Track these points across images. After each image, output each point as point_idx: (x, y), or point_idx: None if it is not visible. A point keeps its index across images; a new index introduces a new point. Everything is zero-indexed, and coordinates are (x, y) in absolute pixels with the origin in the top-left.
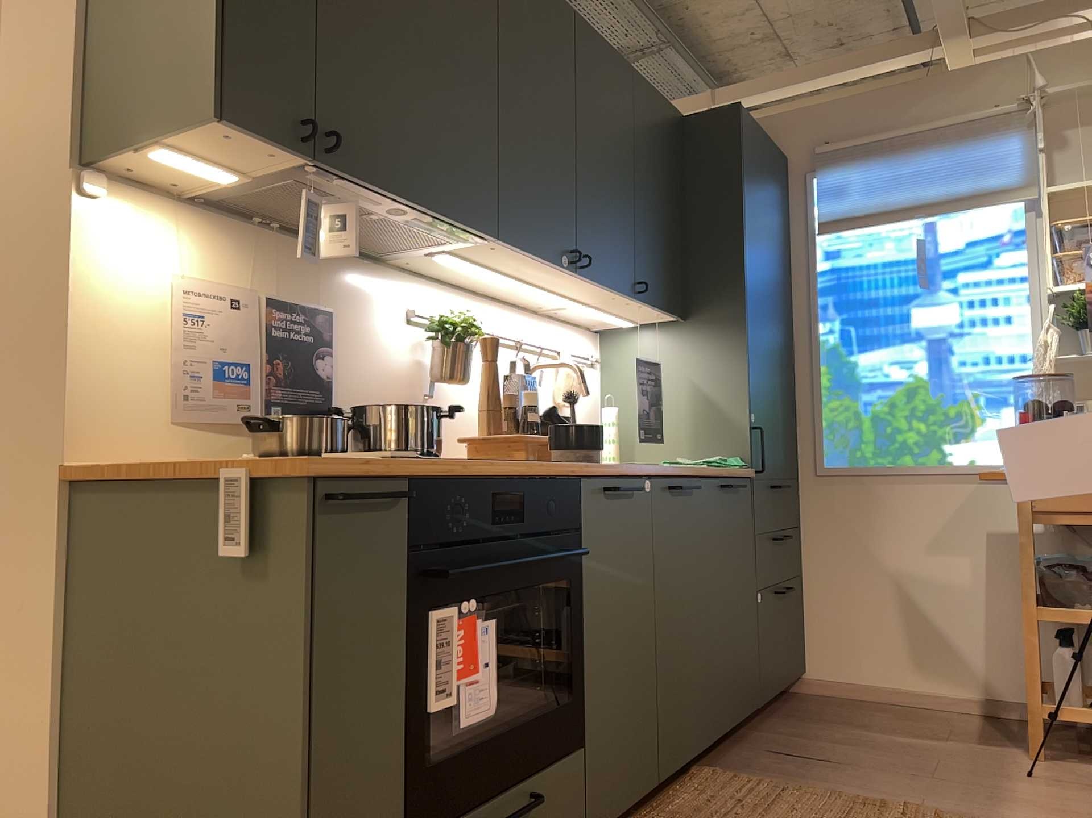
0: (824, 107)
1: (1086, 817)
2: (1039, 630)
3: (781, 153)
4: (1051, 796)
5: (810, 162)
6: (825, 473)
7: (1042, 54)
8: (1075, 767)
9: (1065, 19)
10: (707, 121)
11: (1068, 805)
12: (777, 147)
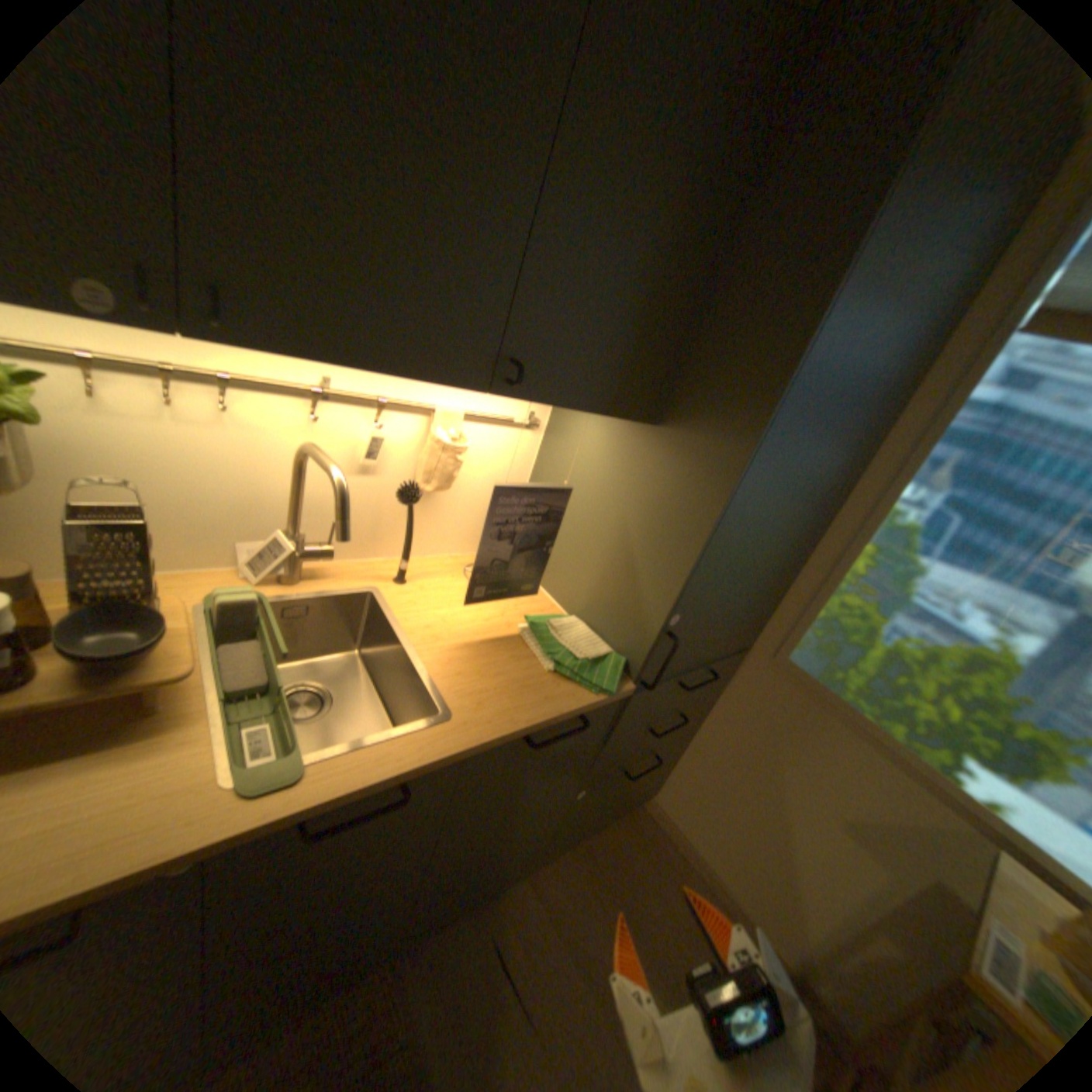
0: None
1: None
2: None
3: None
4: None
5: None
6: (785, 665)
7: None
8: None
9: None
10: None
11: None
12: None
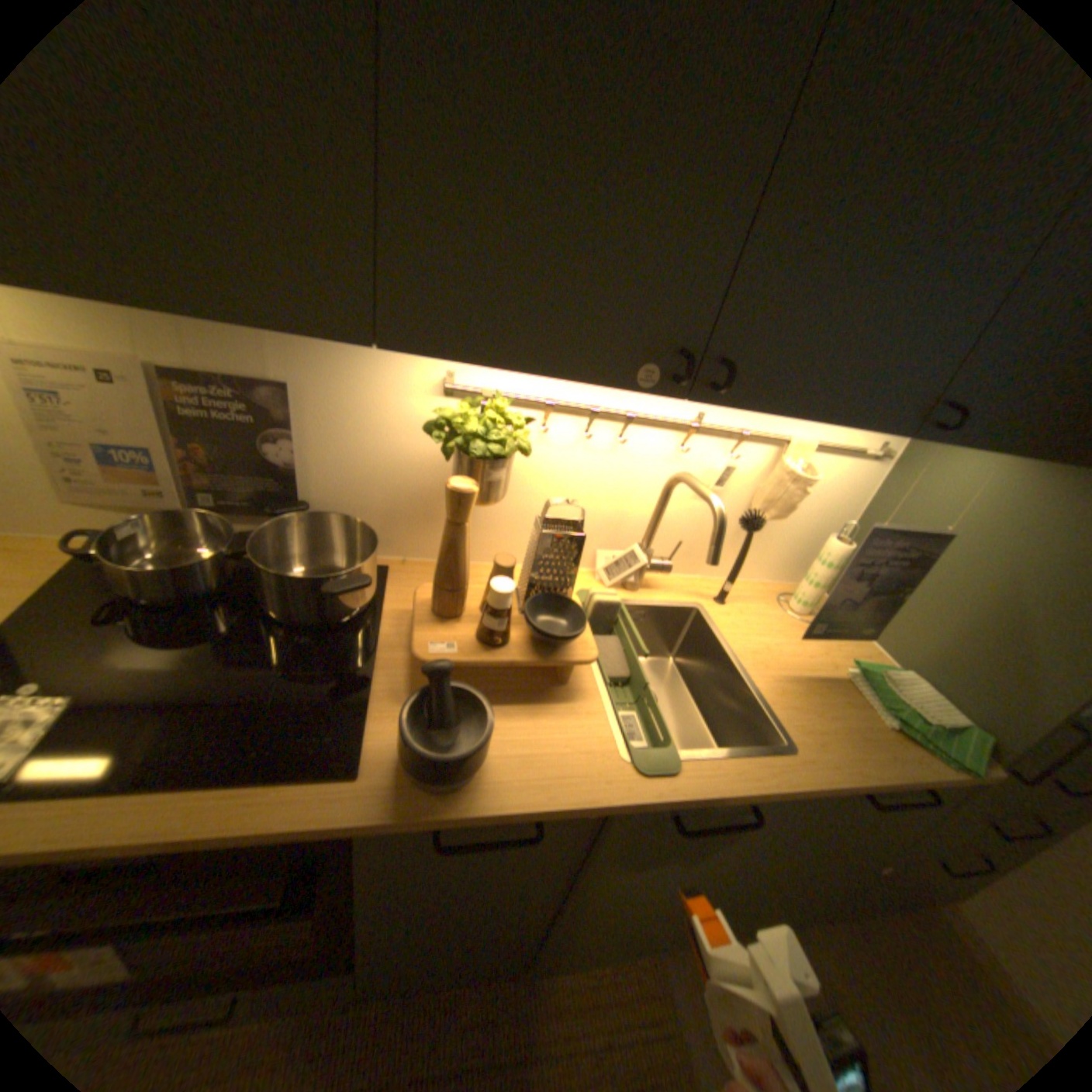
0: None
1: None
2: None
3: None
4: None
5: None
6: None
7: None
8: None
9: None
10: None
11: None
12: None
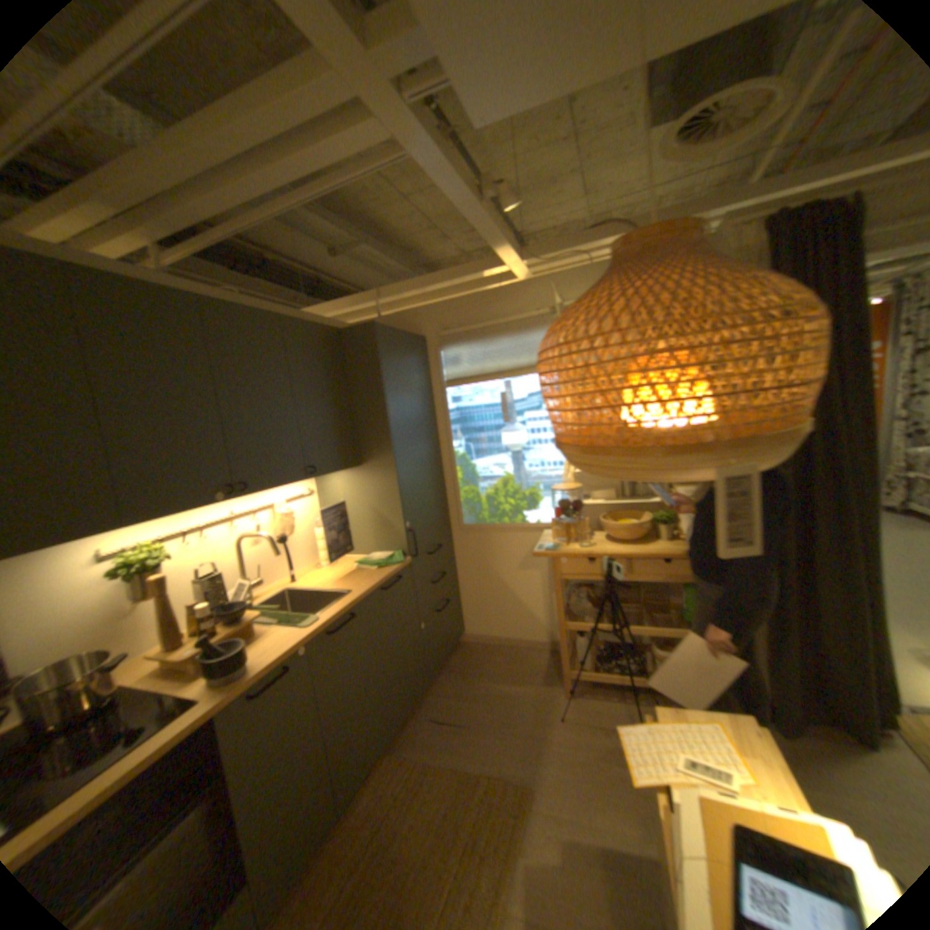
0: (444, 303)
1: (583, 768)
2: (567, 637)
3: (422, 334)
4: (569, 745)
5: (439, 340)
6: (464, 529)
7: (565, 273)
8: (586, 706)
9: (575, 253)
10: (356, 333)
11: (575, 756)
12: (420, 329)
